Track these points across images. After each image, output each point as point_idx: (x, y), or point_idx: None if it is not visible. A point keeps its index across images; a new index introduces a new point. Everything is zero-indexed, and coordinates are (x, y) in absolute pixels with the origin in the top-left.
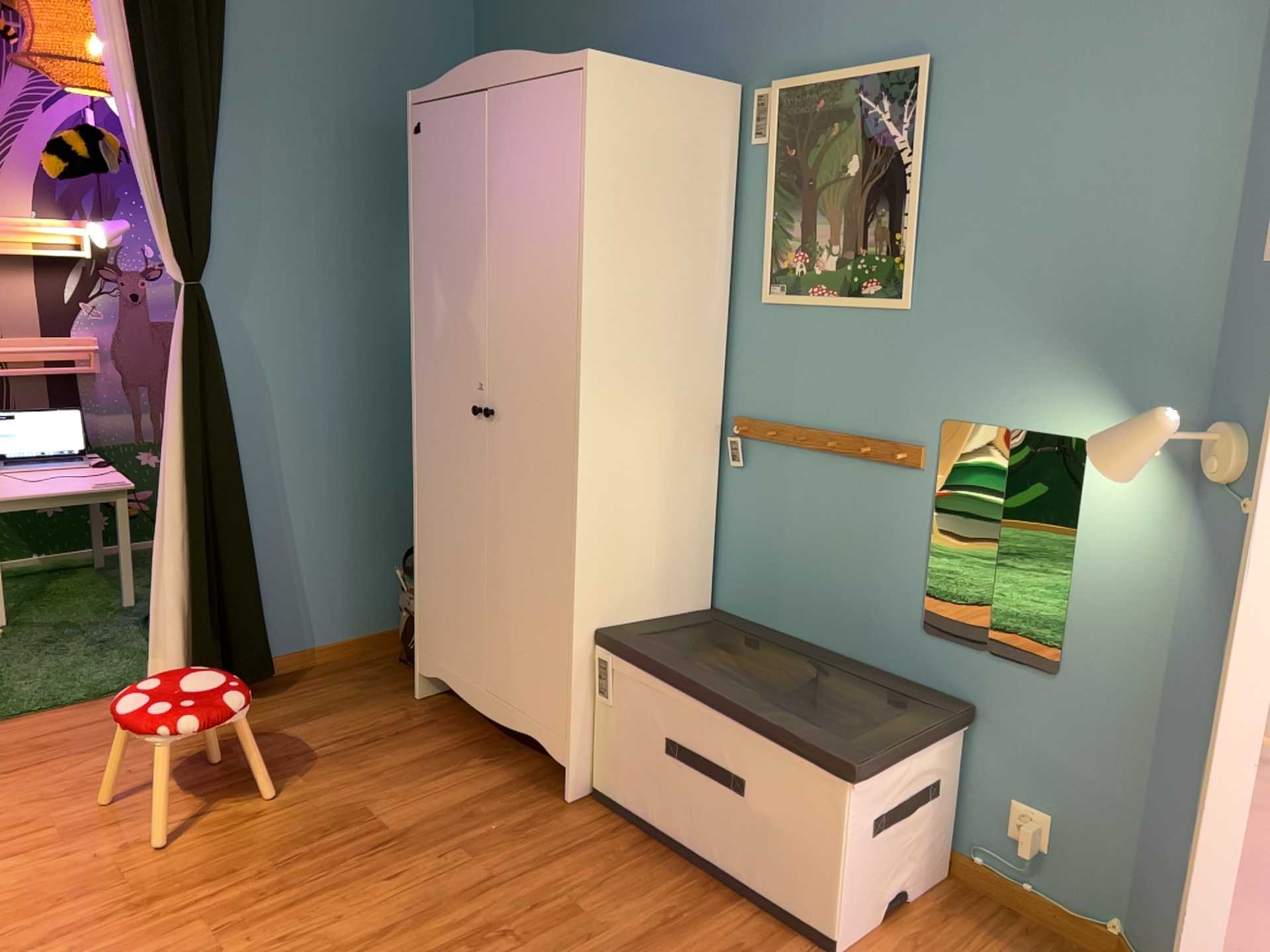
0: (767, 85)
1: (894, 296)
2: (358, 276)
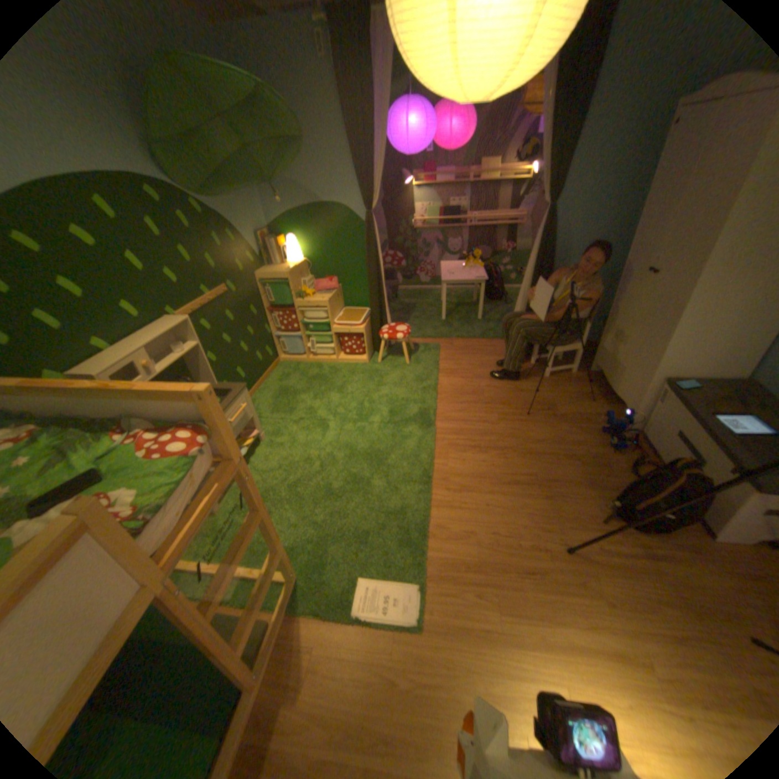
0: None
1: None
2: (627, 195)
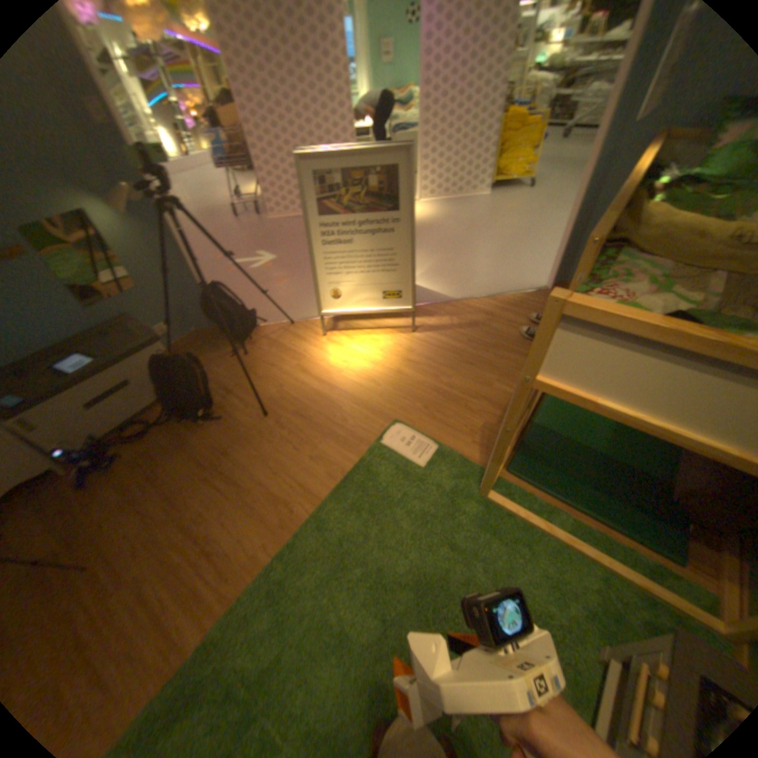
0: None
1: None
2: None
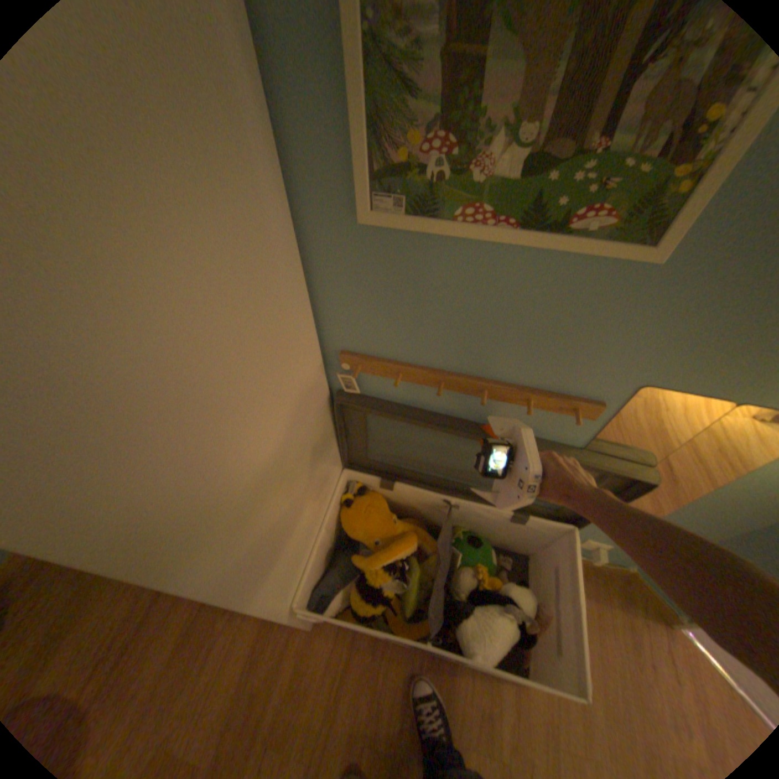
0: None
1: (647, 238)
2: None
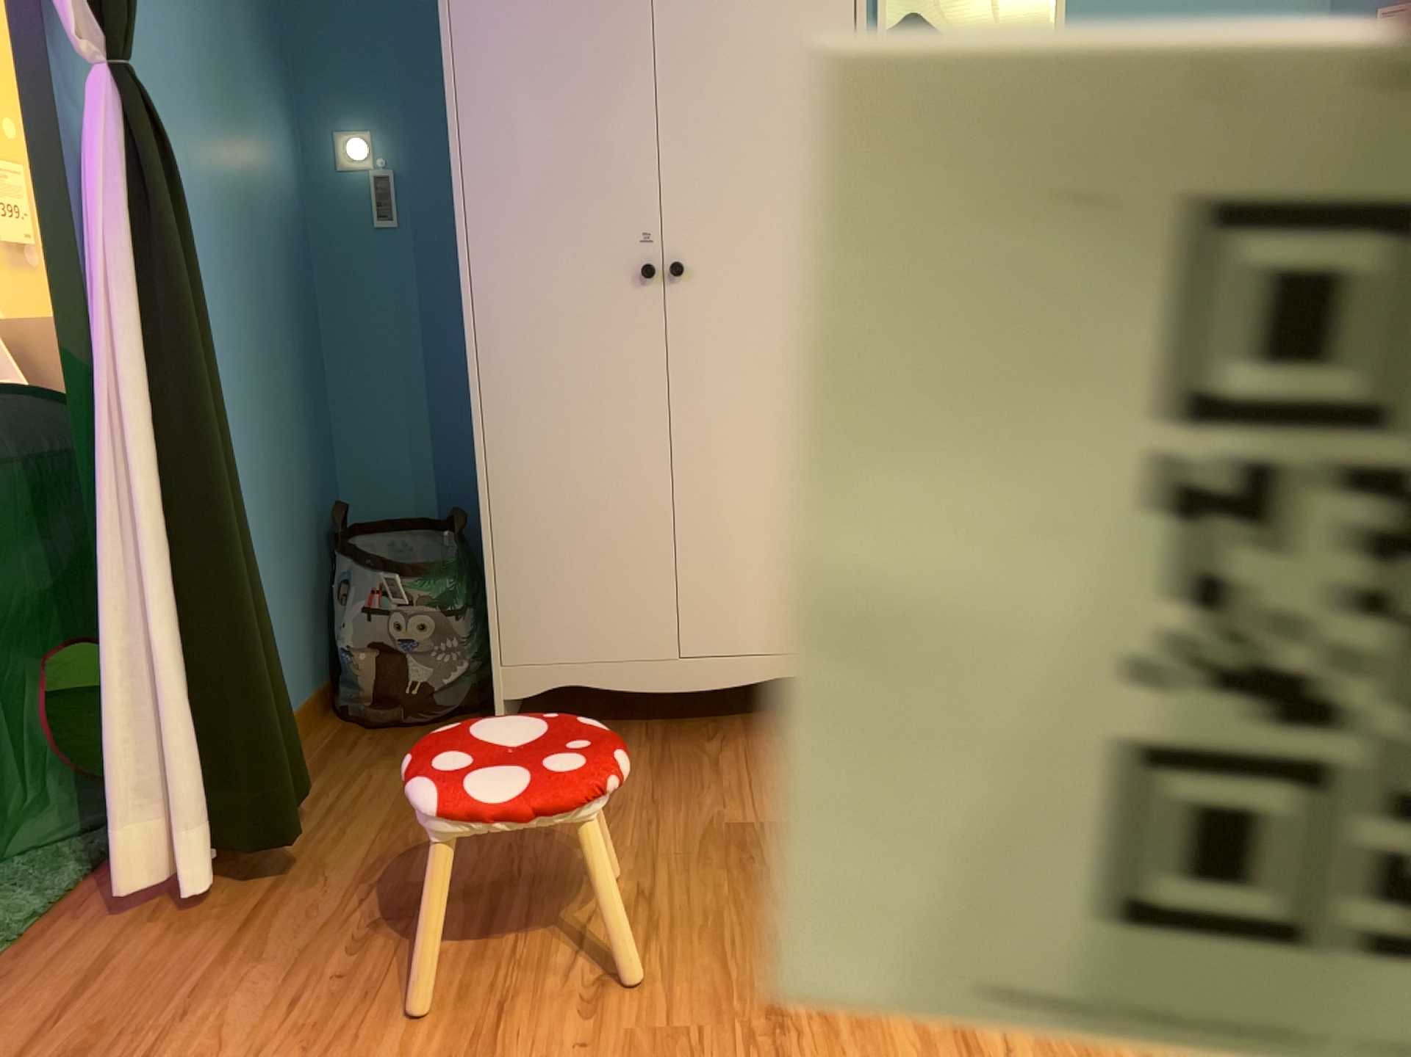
0: None
1: None
2: (222, 118)
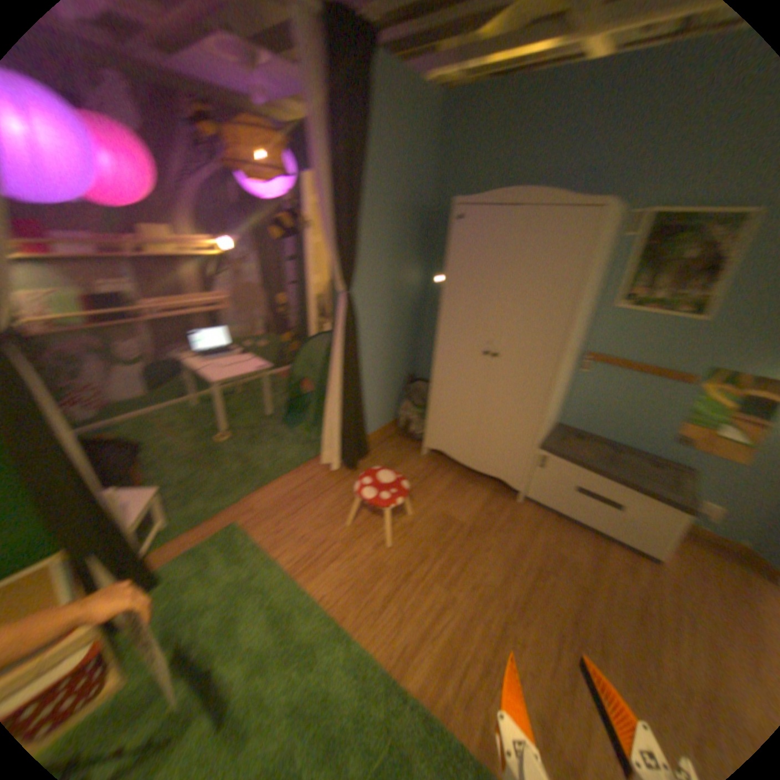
0: (643, 206)
1: (701, 314)
2: (394, 278)
